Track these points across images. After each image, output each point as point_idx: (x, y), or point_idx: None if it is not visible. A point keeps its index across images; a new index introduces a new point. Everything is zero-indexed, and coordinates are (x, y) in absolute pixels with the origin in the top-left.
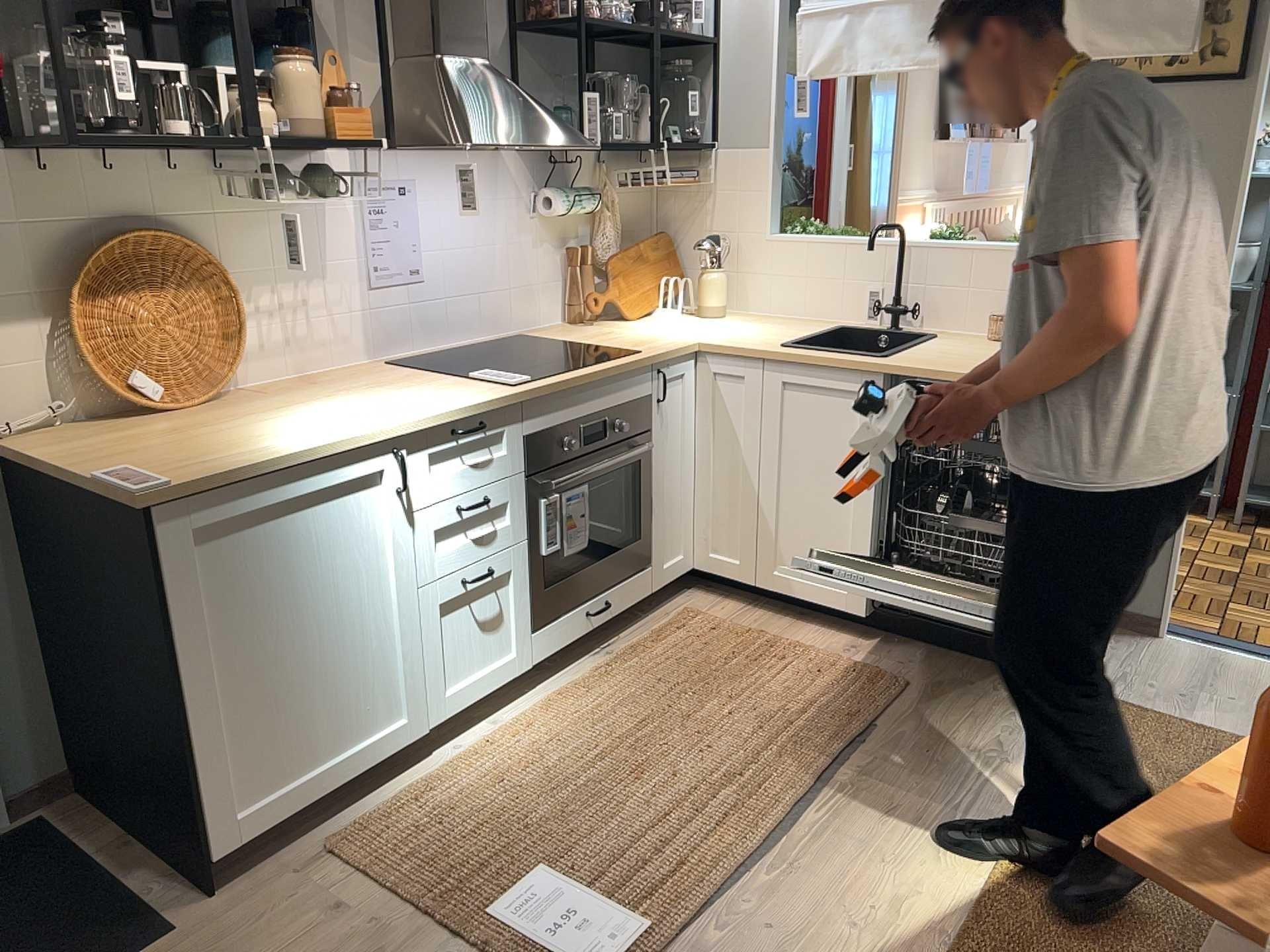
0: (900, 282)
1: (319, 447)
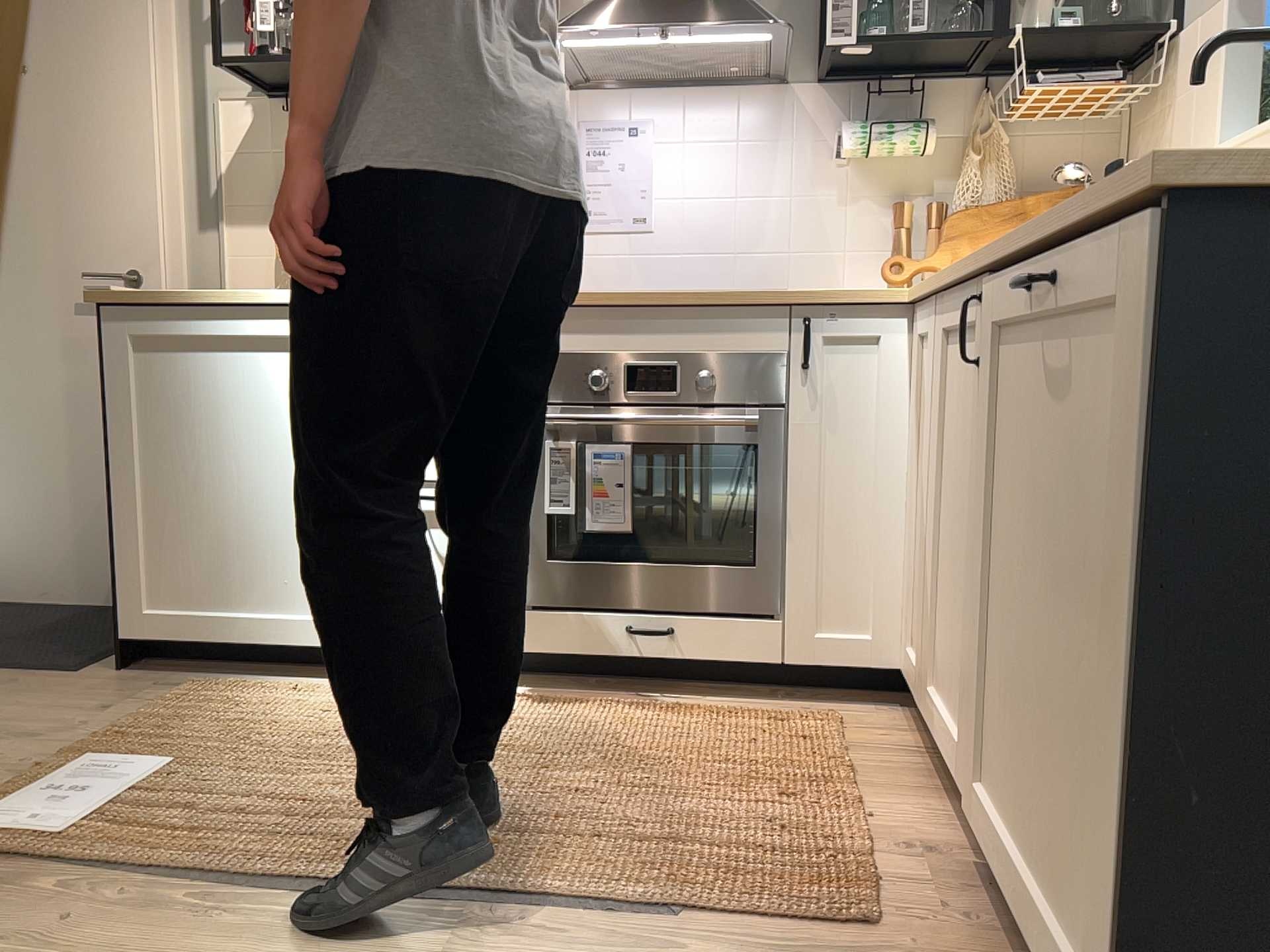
0: None
1: (243, 293)
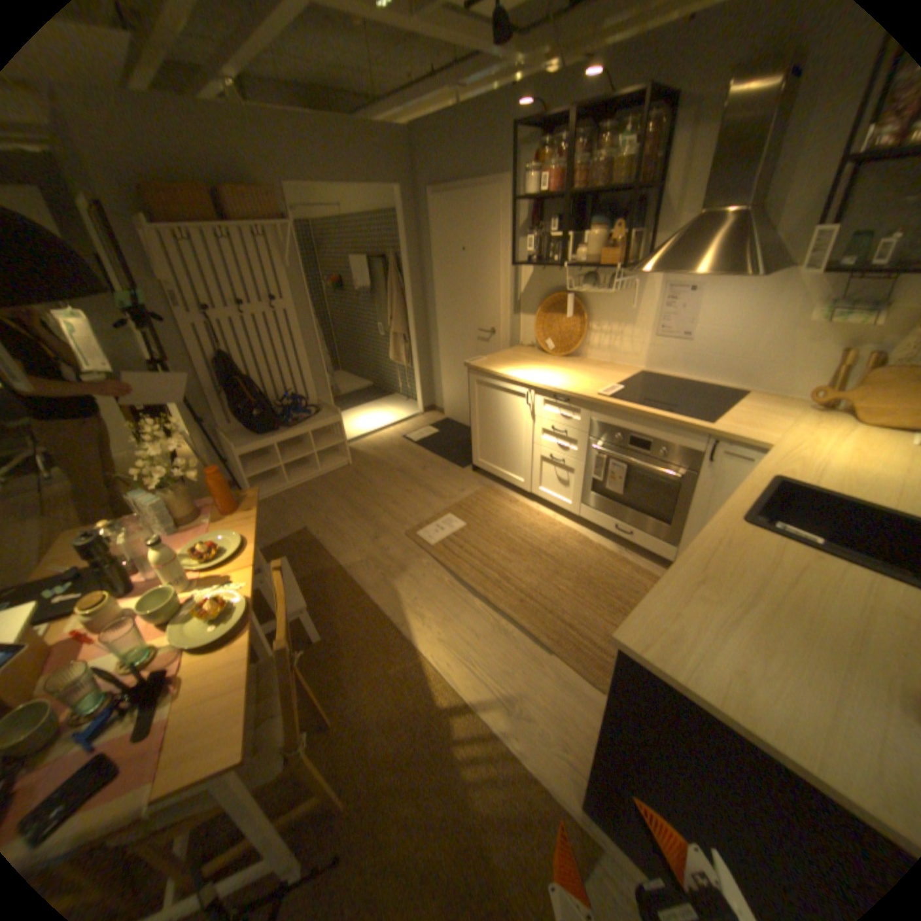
0: None
1: (504, 375)
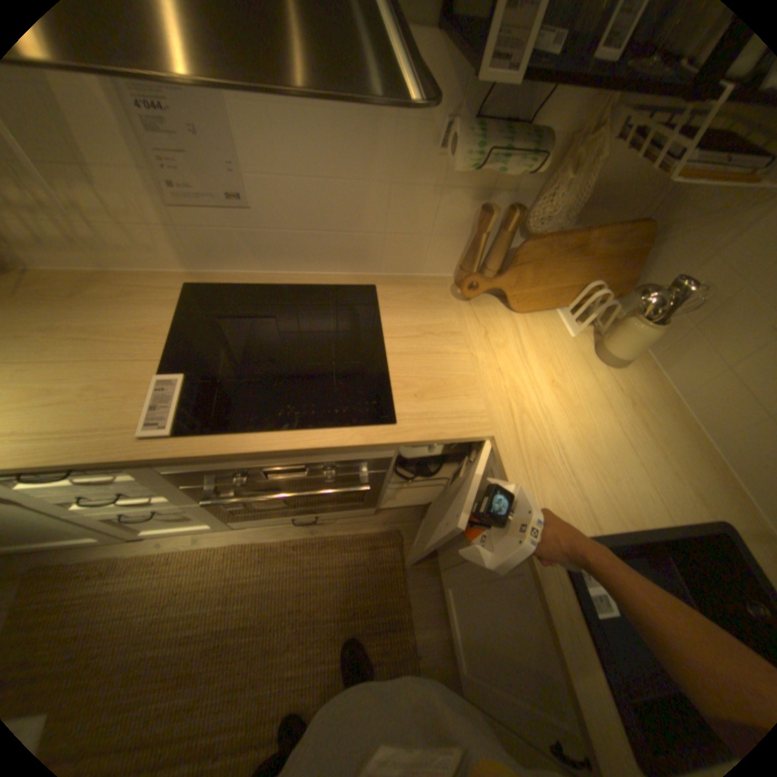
0: None
1: None
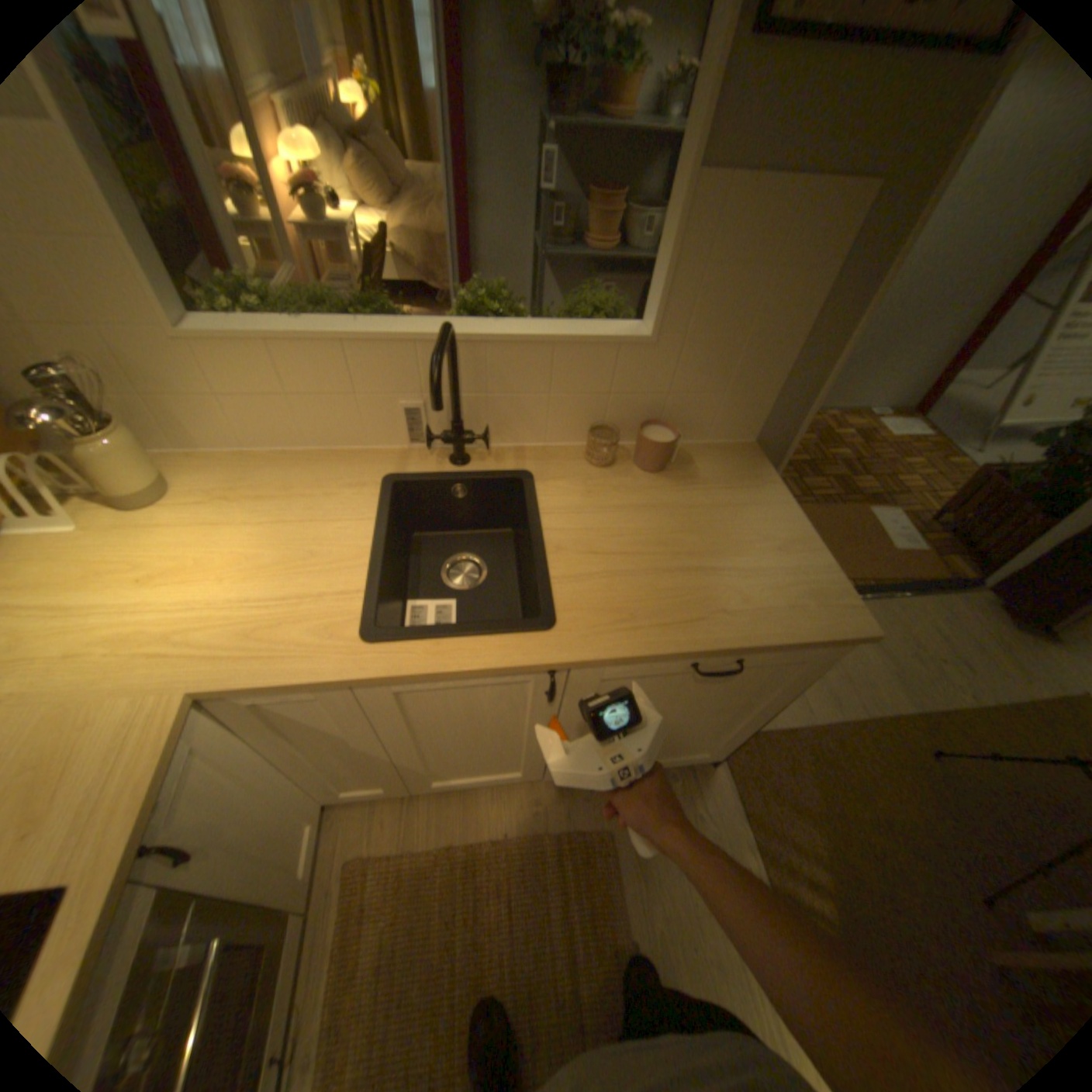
0: (455, 405)
1: None
